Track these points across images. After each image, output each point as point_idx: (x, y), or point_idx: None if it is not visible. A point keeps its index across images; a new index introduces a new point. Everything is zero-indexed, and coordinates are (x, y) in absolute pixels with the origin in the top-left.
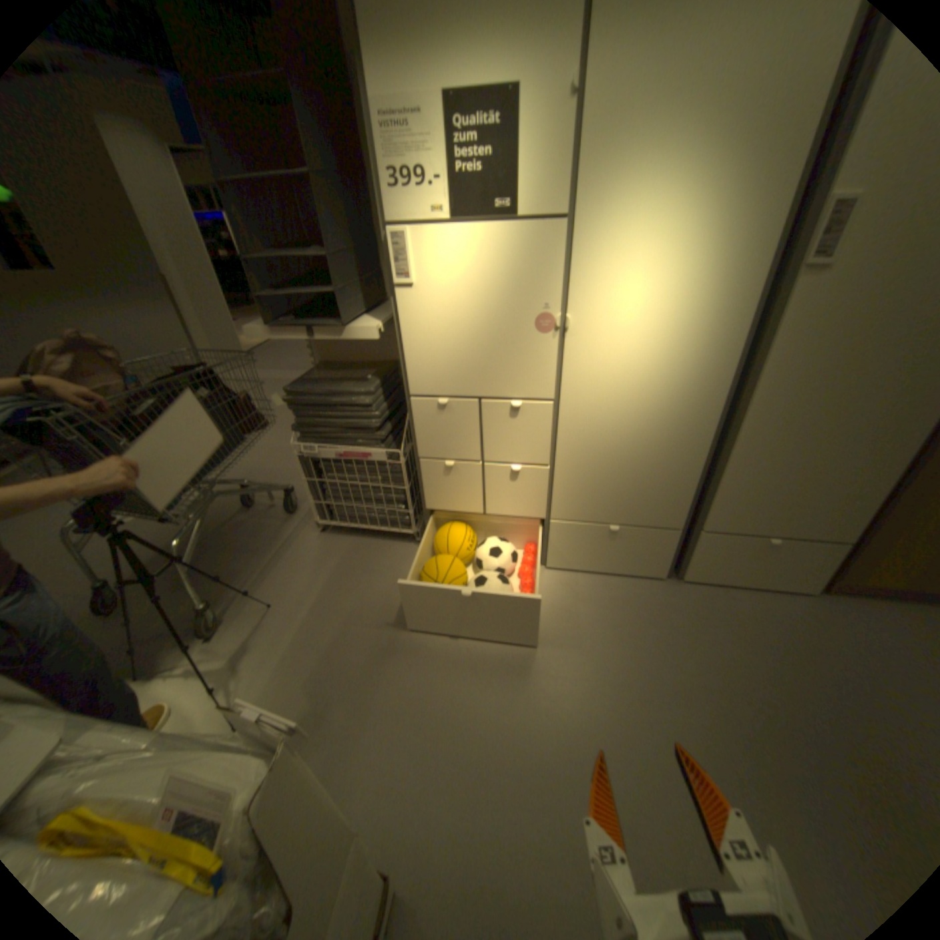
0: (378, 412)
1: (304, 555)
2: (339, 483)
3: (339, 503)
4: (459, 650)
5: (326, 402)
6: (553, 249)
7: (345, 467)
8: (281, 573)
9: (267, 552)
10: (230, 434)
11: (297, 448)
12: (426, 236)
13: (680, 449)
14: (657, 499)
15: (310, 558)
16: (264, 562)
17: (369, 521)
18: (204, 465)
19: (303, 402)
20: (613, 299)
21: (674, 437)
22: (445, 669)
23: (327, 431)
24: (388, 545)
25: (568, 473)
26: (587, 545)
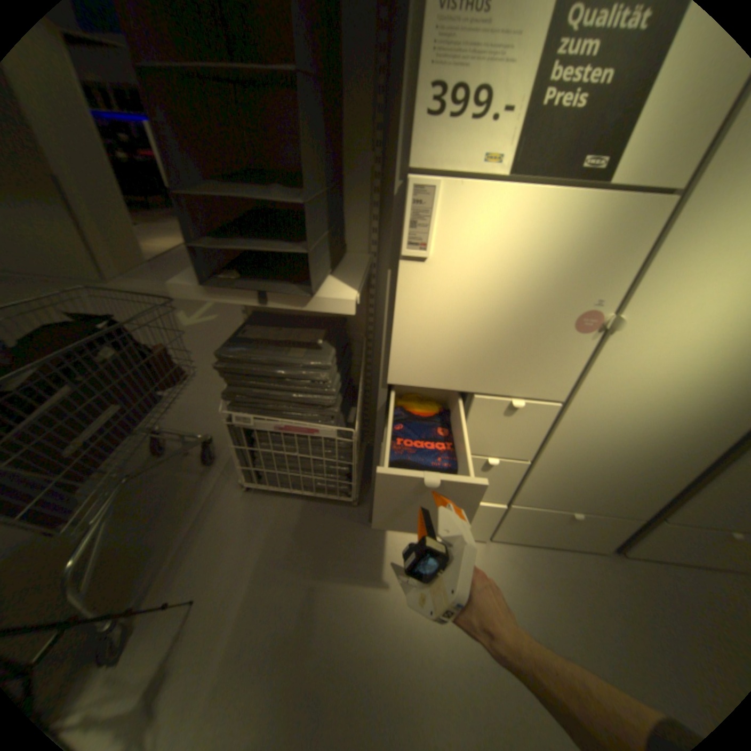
0: (333, 387)
1: (226, 524)
2: (273, 452)
3: (269, 469)
4: (421, 663)
5: (269, 374)
6: (642, 232)
7: (282, 438)
8: (200, 550)
9: (182, 520)
10: (139, 401)
11: (225, 417)
12: (465, 193)
13: (685, 457)
14: (636, 496)
15: (234, 529)
16: (179, 534)
17: (302, 487)
18: (105, 446)
19: (238, 371)
20: (691, 303)
21: (685, 447)
22: (410, 694)
23: (265, 402)
24: (320, 510)
25: (549, 468)
26: (543, 527)
